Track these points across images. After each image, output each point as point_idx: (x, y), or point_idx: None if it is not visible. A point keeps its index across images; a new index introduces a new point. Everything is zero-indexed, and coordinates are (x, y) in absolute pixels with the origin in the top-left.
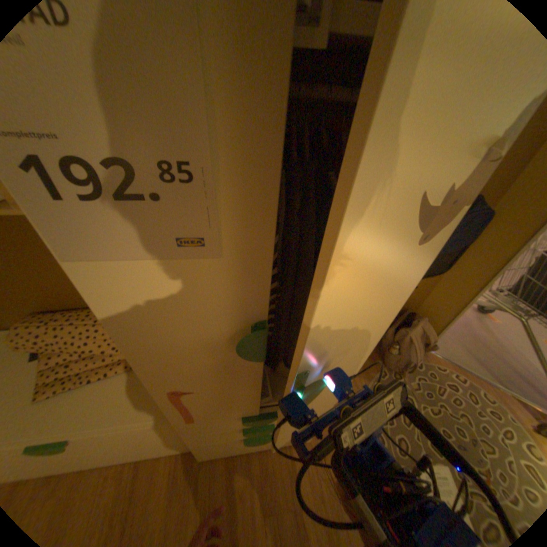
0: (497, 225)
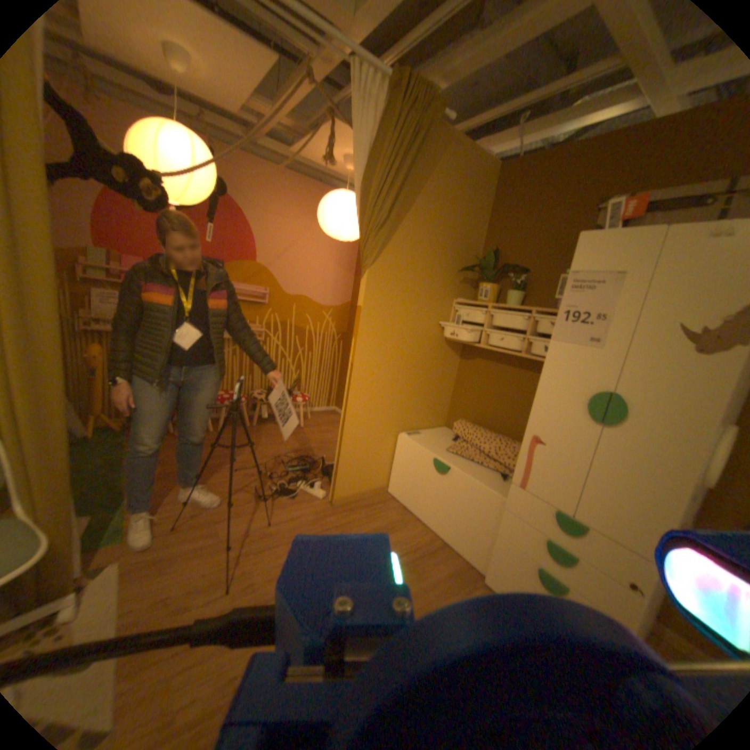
0: None
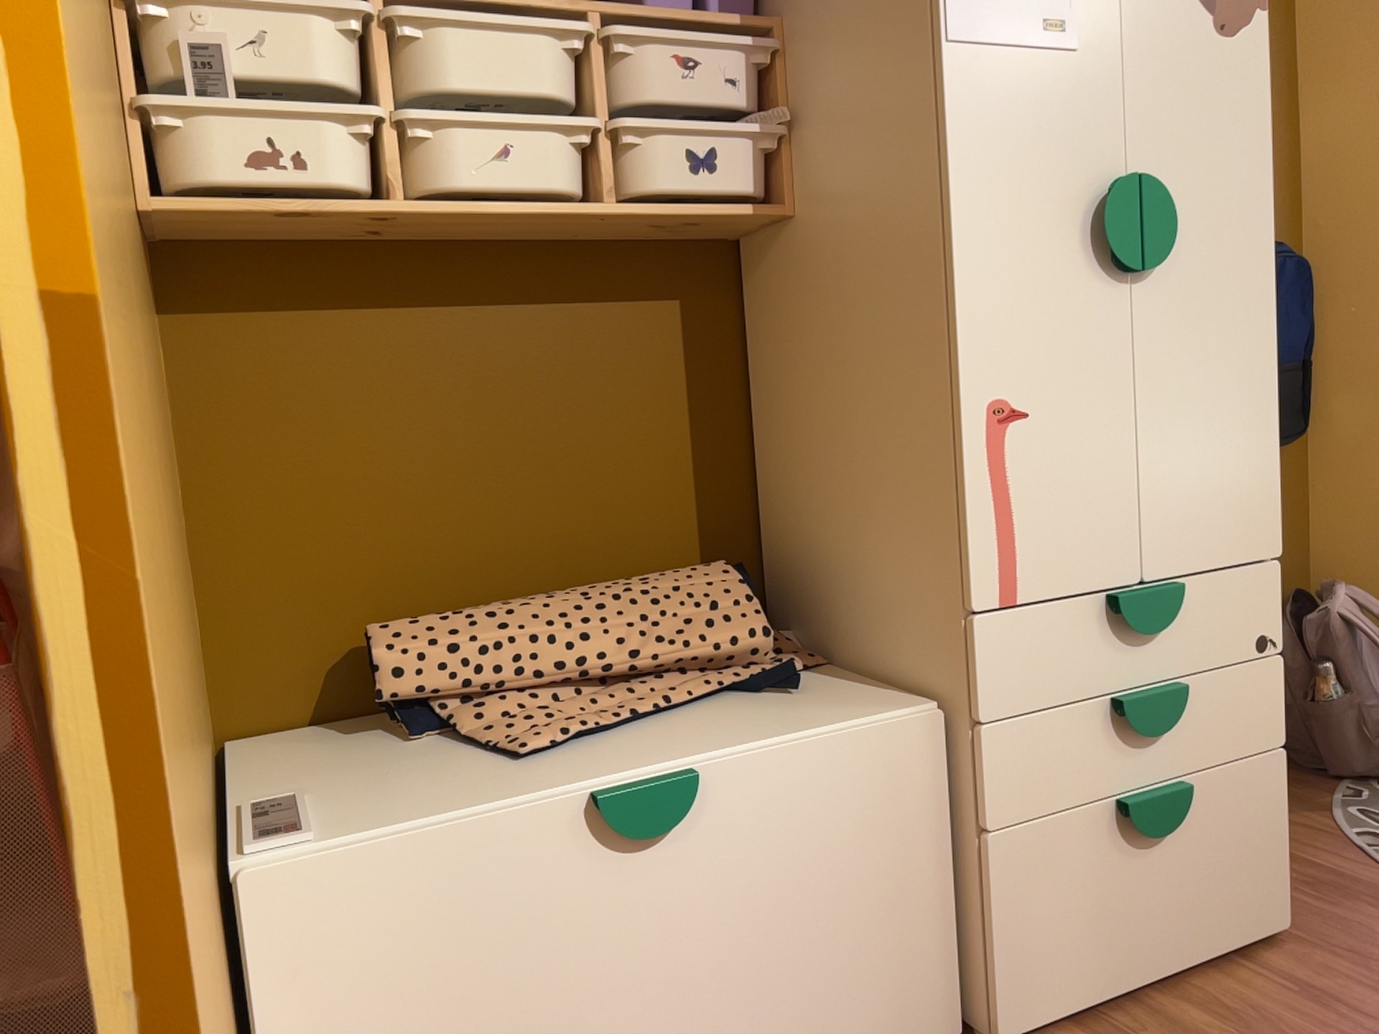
0: (1328, 303)
